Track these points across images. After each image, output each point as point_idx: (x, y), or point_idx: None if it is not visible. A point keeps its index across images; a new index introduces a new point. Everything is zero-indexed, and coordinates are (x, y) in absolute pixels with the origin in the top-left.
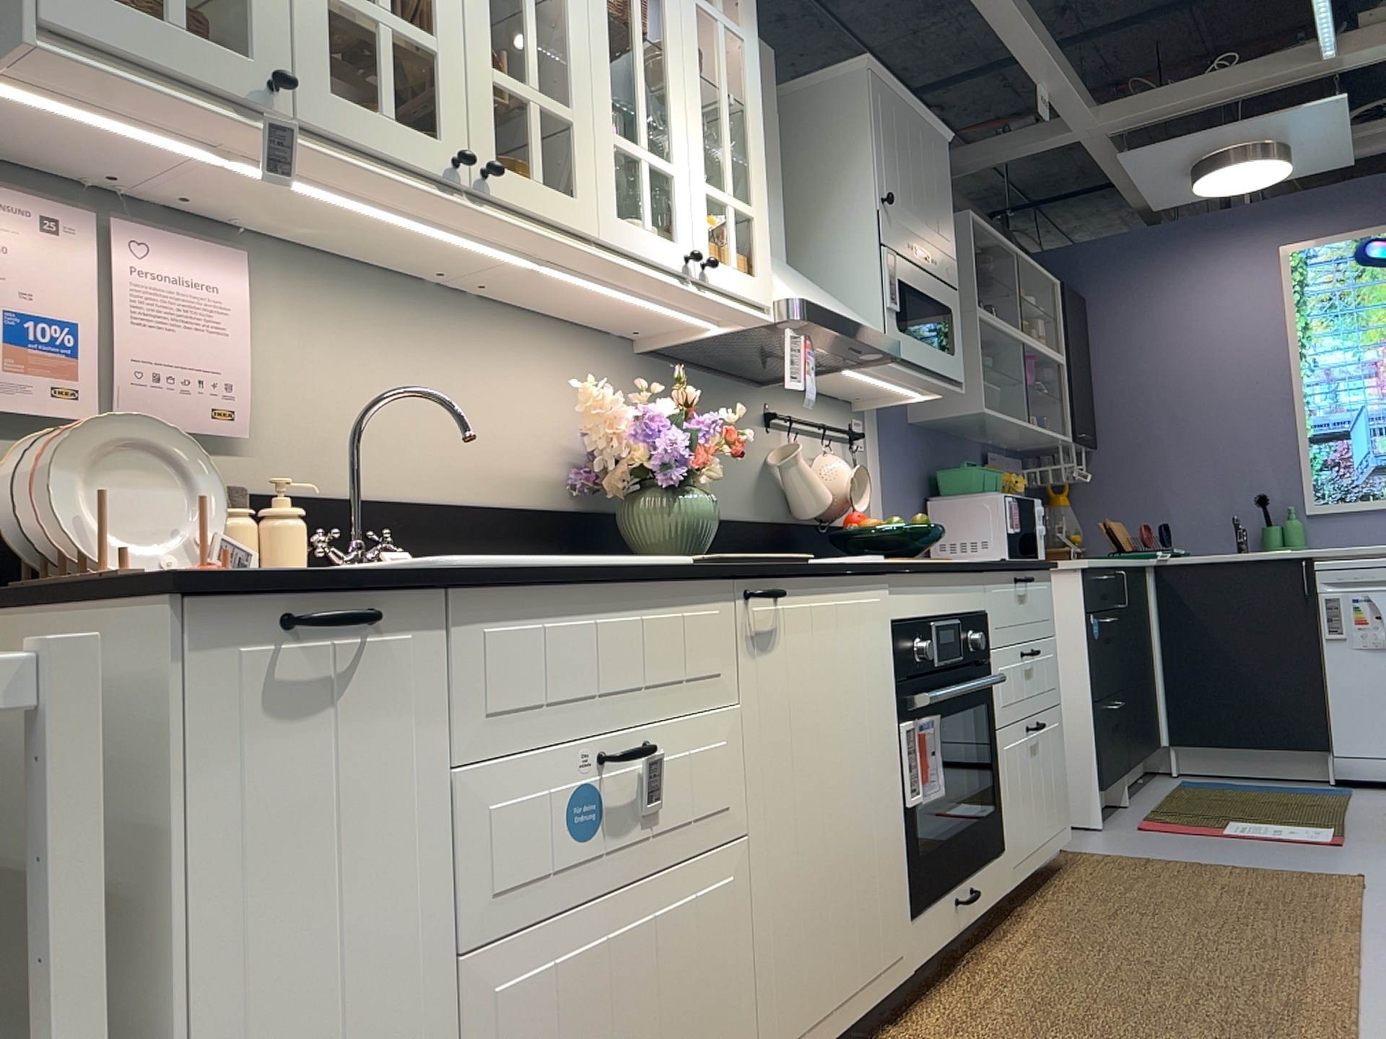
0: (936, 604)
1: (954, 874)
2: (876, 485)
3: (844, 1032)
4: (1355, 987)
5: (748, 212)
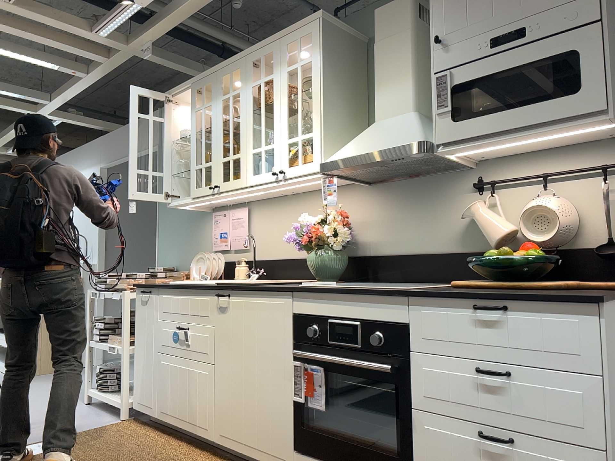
0: (334, 310)
1: (337, 460)
2: None
3: (248, 456)
4: None
5: (307, 136)
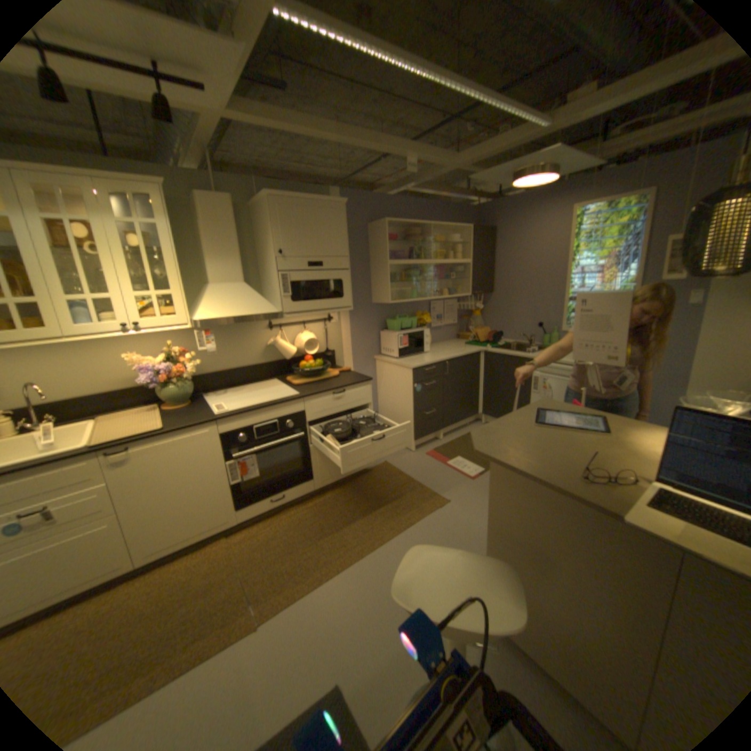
0: (257, 421)
1: (270, 495)
2: (344, 334)
3: (187, 548)
4: (356, 562)
5: (166, 295)
